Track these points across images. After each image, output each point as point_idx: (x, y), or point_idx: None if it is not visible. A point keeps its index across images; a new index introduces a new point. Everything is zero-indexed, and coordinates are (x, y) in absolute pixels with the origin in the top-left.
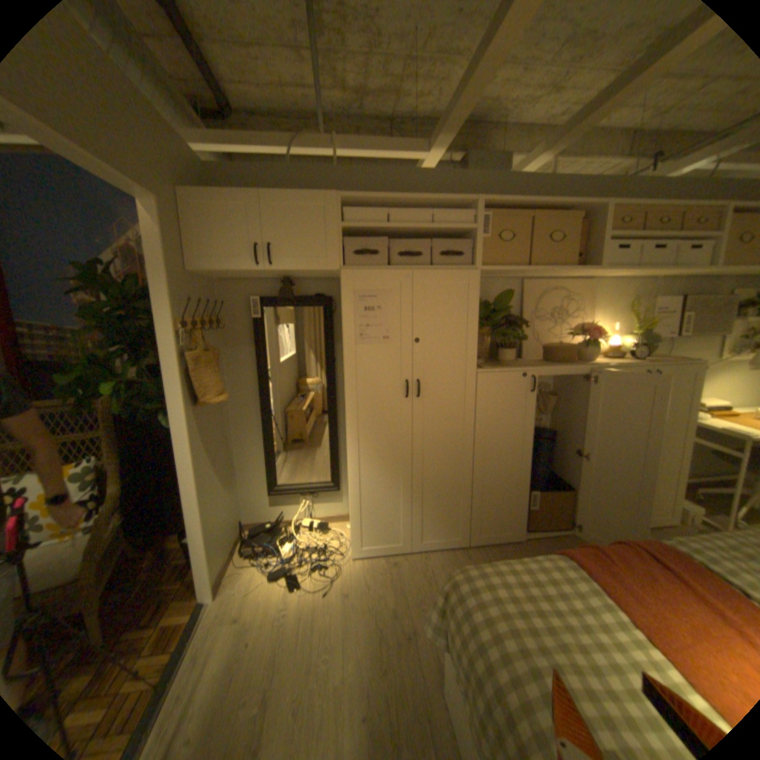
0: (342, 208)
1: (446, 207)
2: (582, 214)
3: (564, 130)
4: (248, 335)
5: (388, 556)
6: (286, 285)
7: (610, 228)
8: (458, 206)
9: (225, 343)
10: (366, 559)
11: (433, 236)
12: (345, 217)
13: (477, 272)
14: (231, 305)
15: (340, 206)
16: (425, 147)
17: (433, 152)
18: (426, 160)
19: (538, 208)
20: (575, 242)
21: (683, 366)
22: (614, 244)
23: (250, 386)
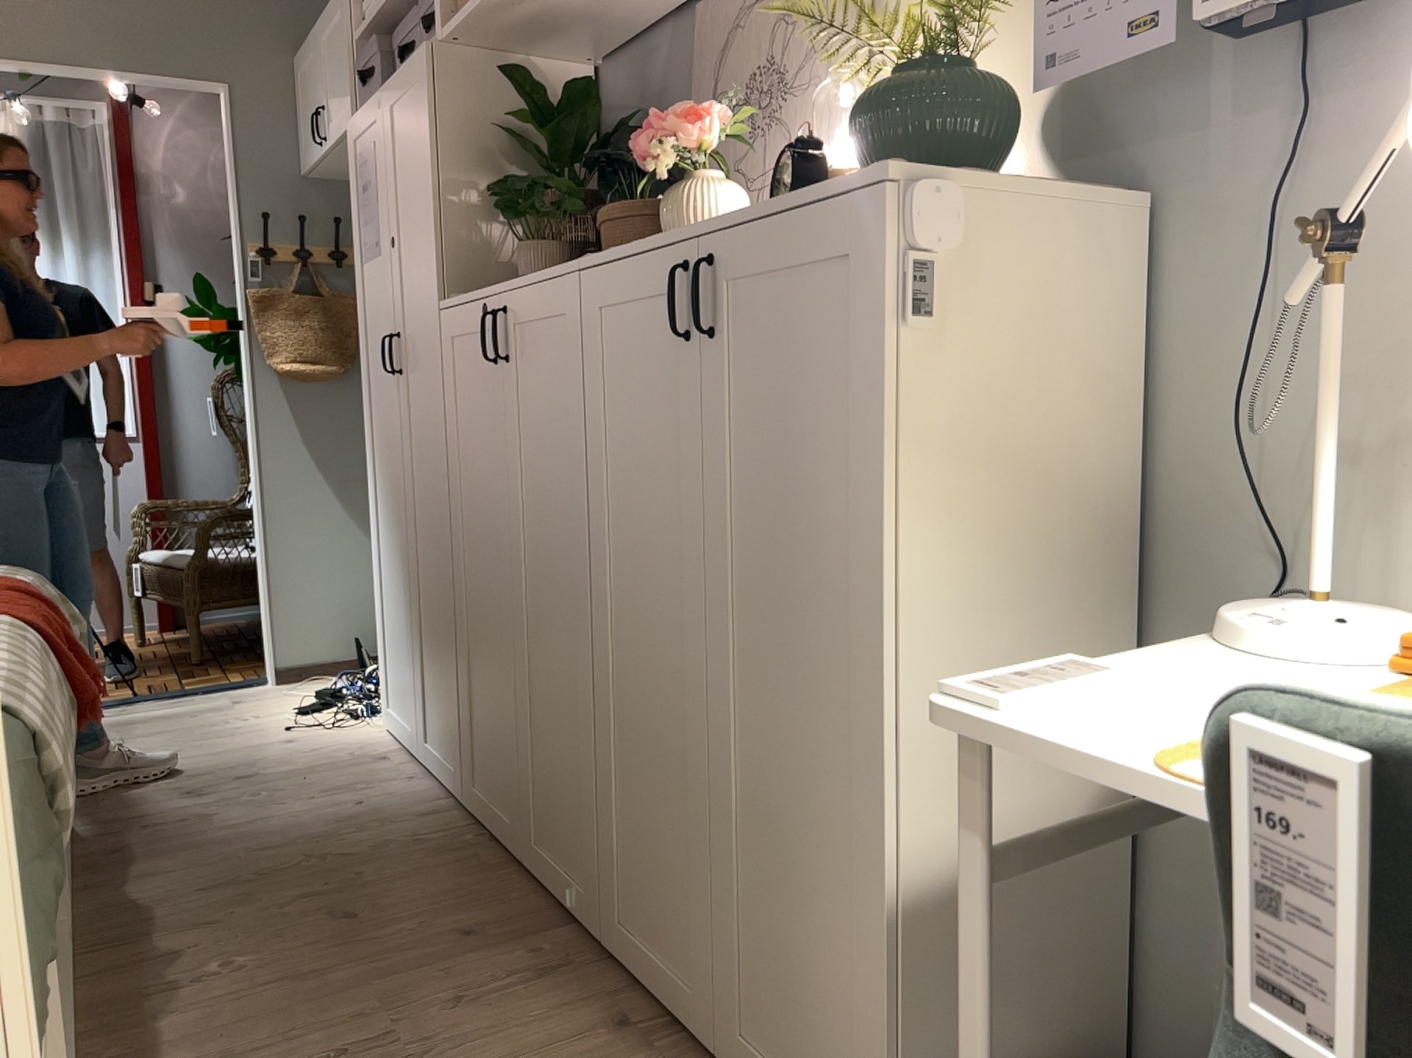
0: (365, 0)
1: None
2: None
3: None
4: None
5: (406, 750)
6: None
7: None
8: None
9: None
10: (389, 736)
11: None
12: (366, 16)
13: (429, 45)
14: None
15: None
16: None
17: None
18: None
19: None
20: None
21: (799, 213)
22: None
23: None
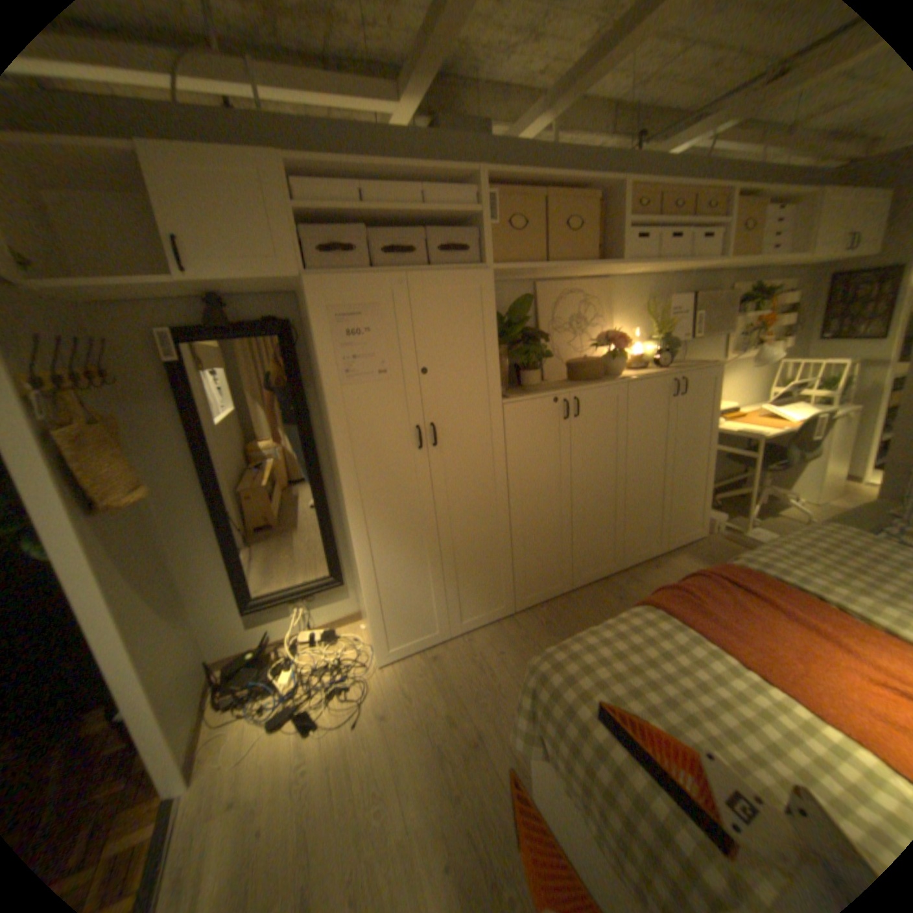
0: (287, 177)
1: (437, 181)
2: (595, 196)
3: (568, 81)
4: (160, 389)
5: (423, 651)
6: (211, 305)
7: (628, 212)
8: (452, 180)
9: (121, 407)
10: (396, 663)
11: (423, 225)
12: (294, 192)
13: (489, 272)
14: (119, 344)
15: (283, 174)
16: (392, 94)
17: (404, 102)
18: (394, 114)
19: (549, 186)
20: (592, 231)
21: (705, 370)
22: (631, 234)
23: (179, 467)
